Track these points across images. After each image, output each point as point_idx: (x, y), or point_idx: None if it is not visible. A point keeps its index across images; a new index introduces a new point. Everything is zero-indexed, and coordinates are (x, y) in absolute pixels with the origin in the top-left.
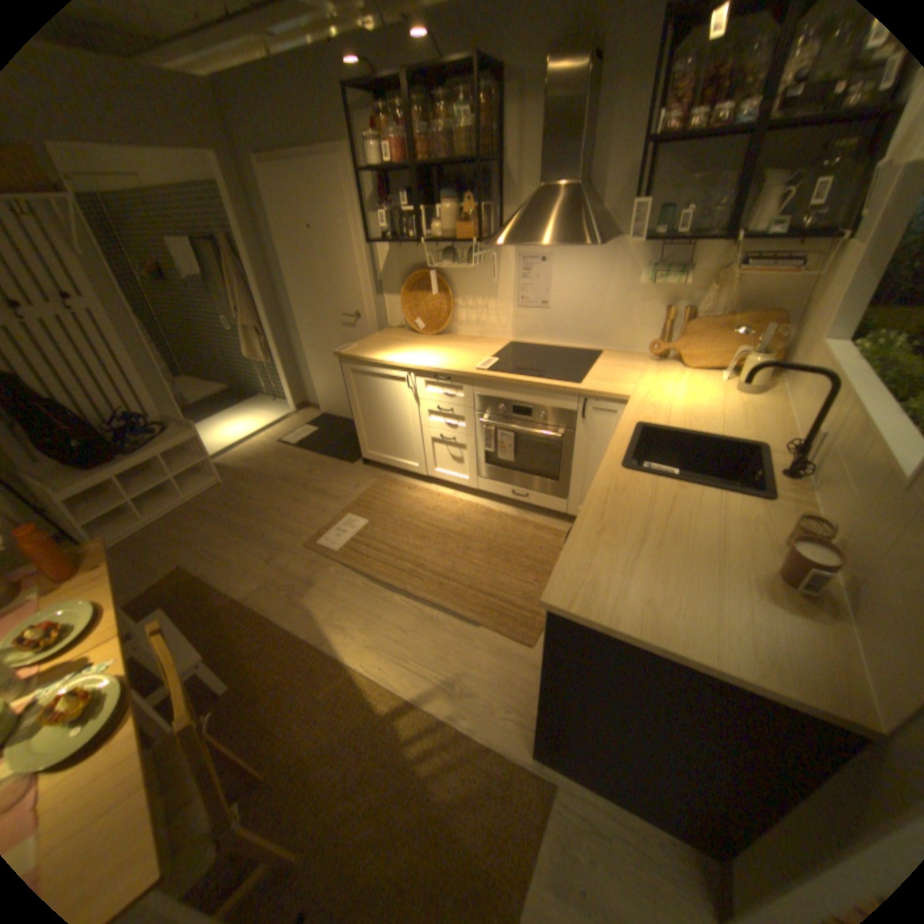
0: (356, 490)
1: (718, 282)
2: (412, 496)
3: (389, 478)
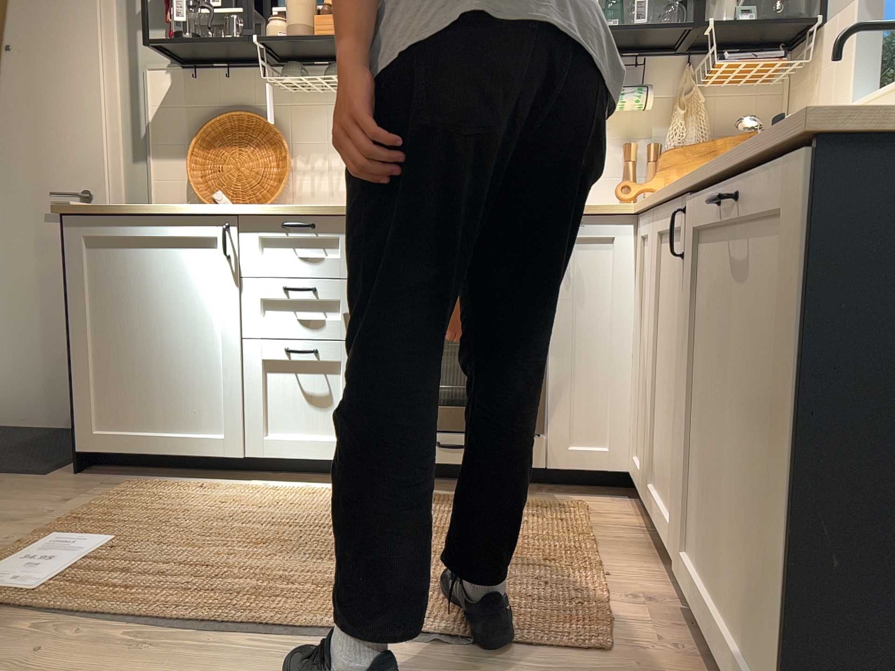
0: (65, 507)
1: (677, 113)
2: (214, 497)
3: (148, 482)
